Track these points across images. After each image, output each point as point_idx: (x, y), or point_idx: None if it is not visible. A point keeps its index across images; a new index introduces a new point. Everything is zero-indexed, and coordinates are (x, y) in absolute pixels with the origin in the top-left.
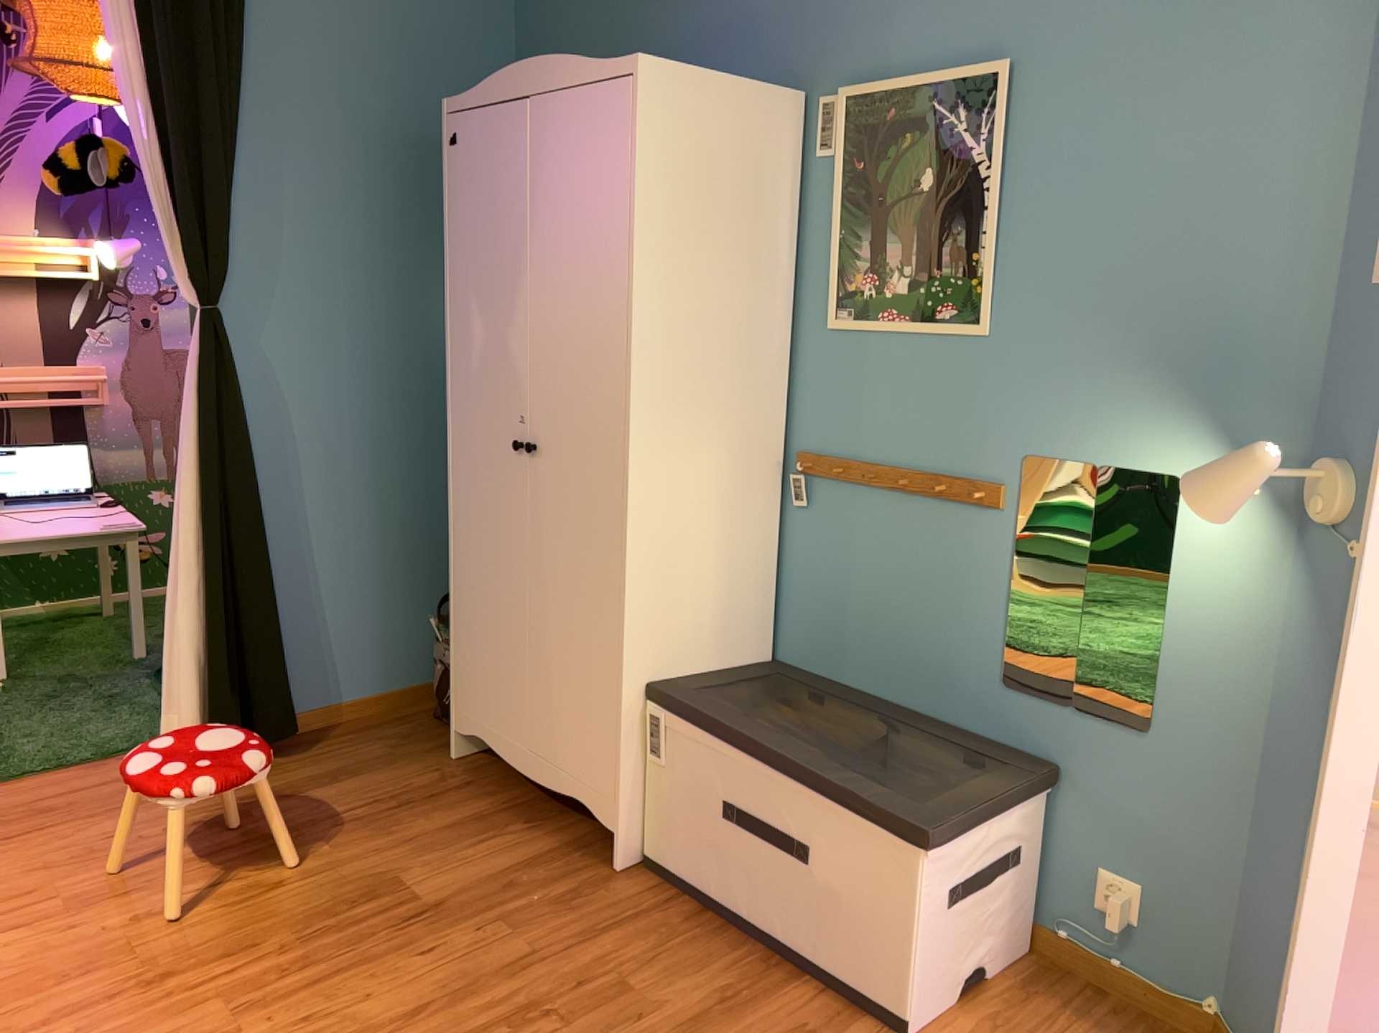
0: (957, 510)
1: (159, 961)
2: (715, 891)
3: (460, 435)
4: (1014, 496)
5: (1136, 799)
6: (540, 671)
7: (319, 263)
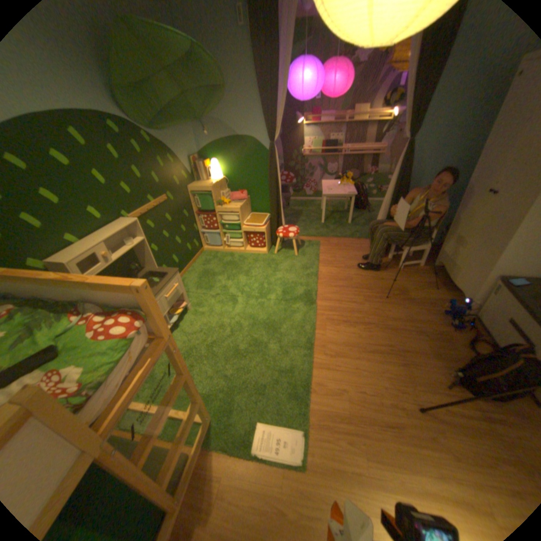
0: None
1: (355, 284)
2: (494, 335)
3: (474, 183)
4: None
5: None
6: (468, 256)
7: (450, 121)
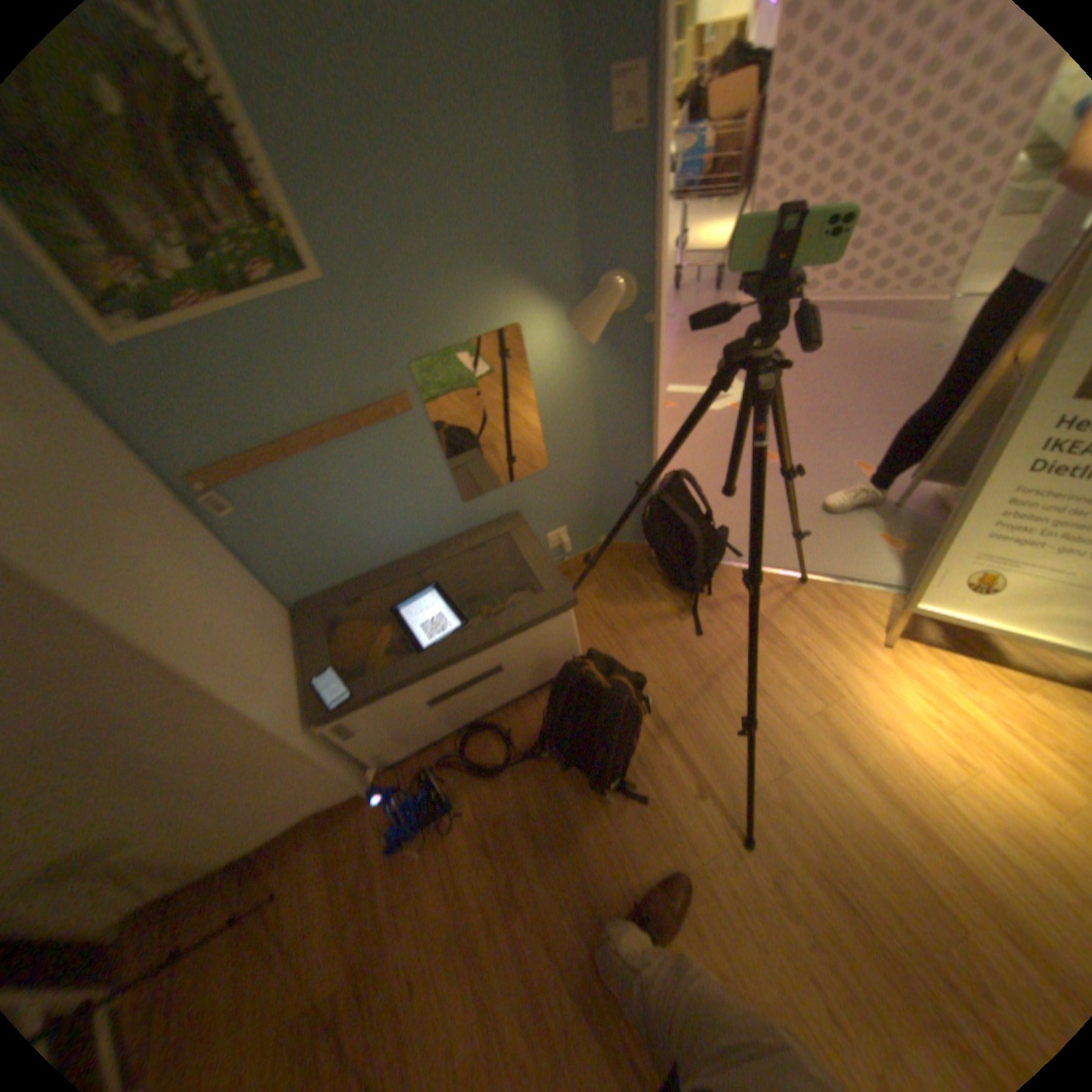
0: (378, 429)
1: None
2: (443, 733)
3: None
4: (418, 395)
5: (552, 497)
6: (171, 819)
7: None
